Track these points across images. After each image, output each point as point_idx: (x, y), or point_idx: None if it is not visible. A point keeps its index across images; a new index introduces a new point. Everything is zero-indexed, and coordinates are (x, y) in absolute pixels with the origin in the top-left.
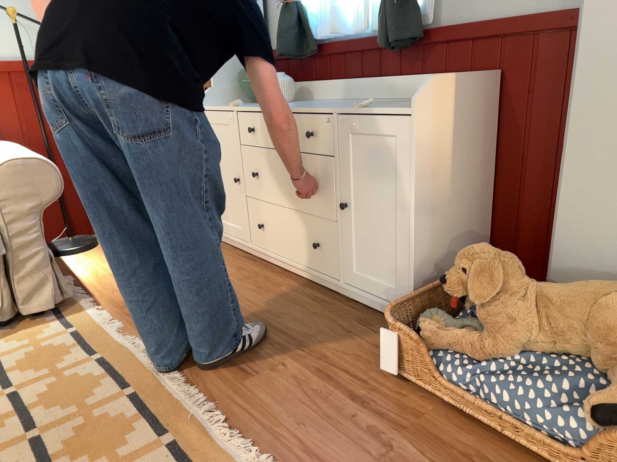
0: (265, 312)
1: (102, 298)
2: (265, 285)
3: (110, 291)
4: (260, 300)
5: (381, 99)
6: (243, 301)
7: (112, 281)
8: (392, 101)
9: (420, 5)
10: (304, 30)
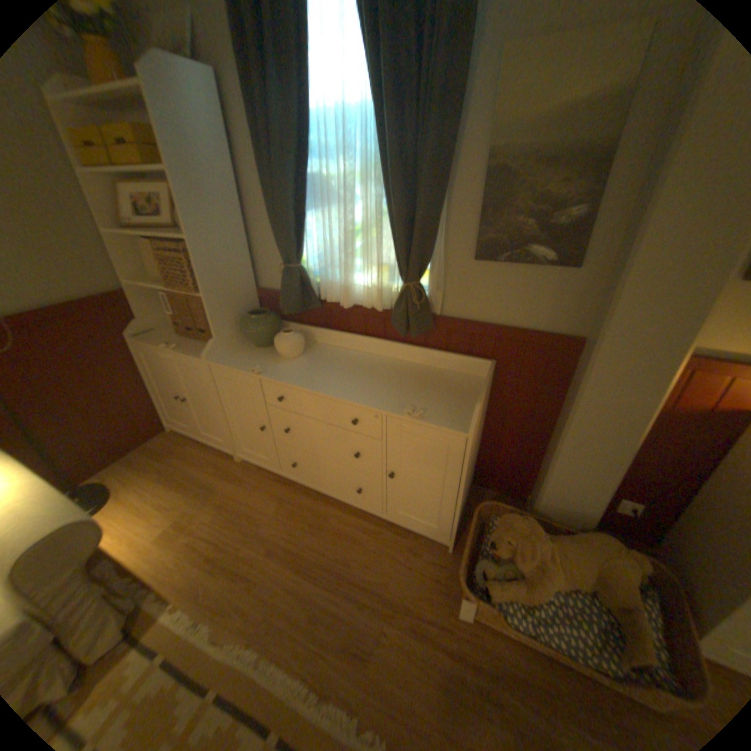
0: (334, 562)
1: (163, 588)
2: (315, 521)
3: (165, 573)
4: (321, 545)
5: (390, 359)
6: (307, 550)
7: (160, 555)
8: (405, 367)
9: (429, 296)
10: (306, 286)
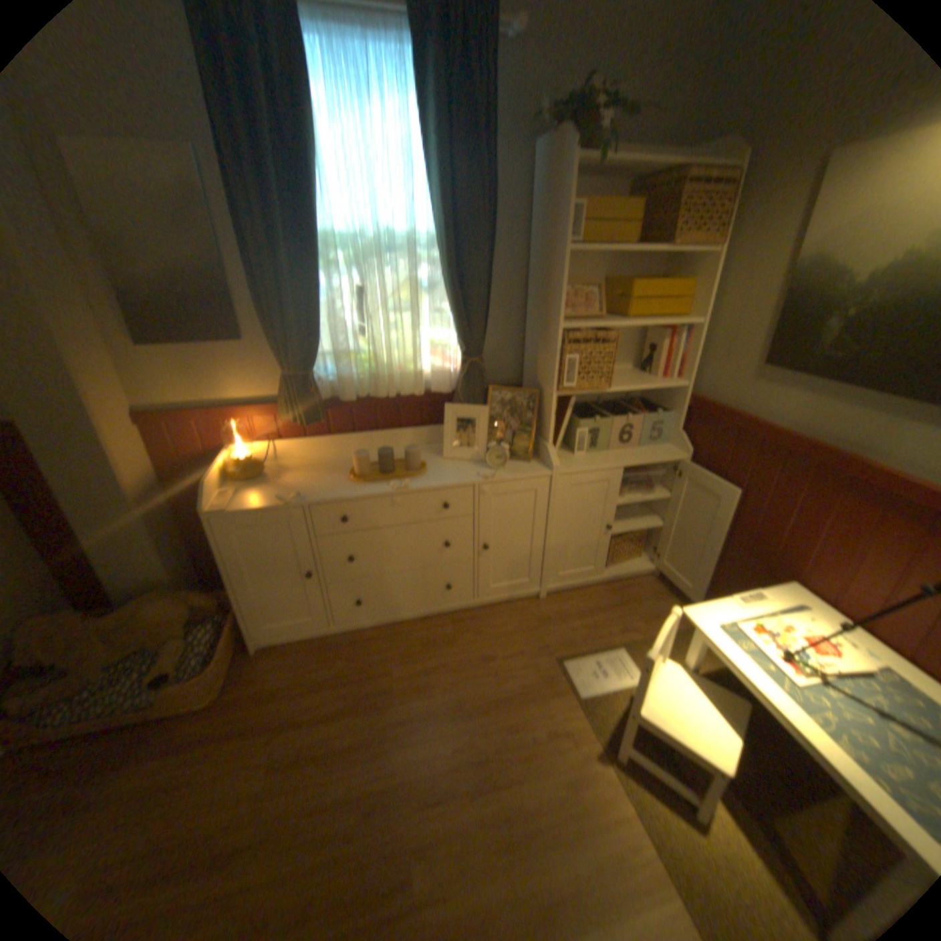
0: None
1: None
2: None
3: None
4: None
5: None
6: None
7: None
8: None
9: None
10: None
